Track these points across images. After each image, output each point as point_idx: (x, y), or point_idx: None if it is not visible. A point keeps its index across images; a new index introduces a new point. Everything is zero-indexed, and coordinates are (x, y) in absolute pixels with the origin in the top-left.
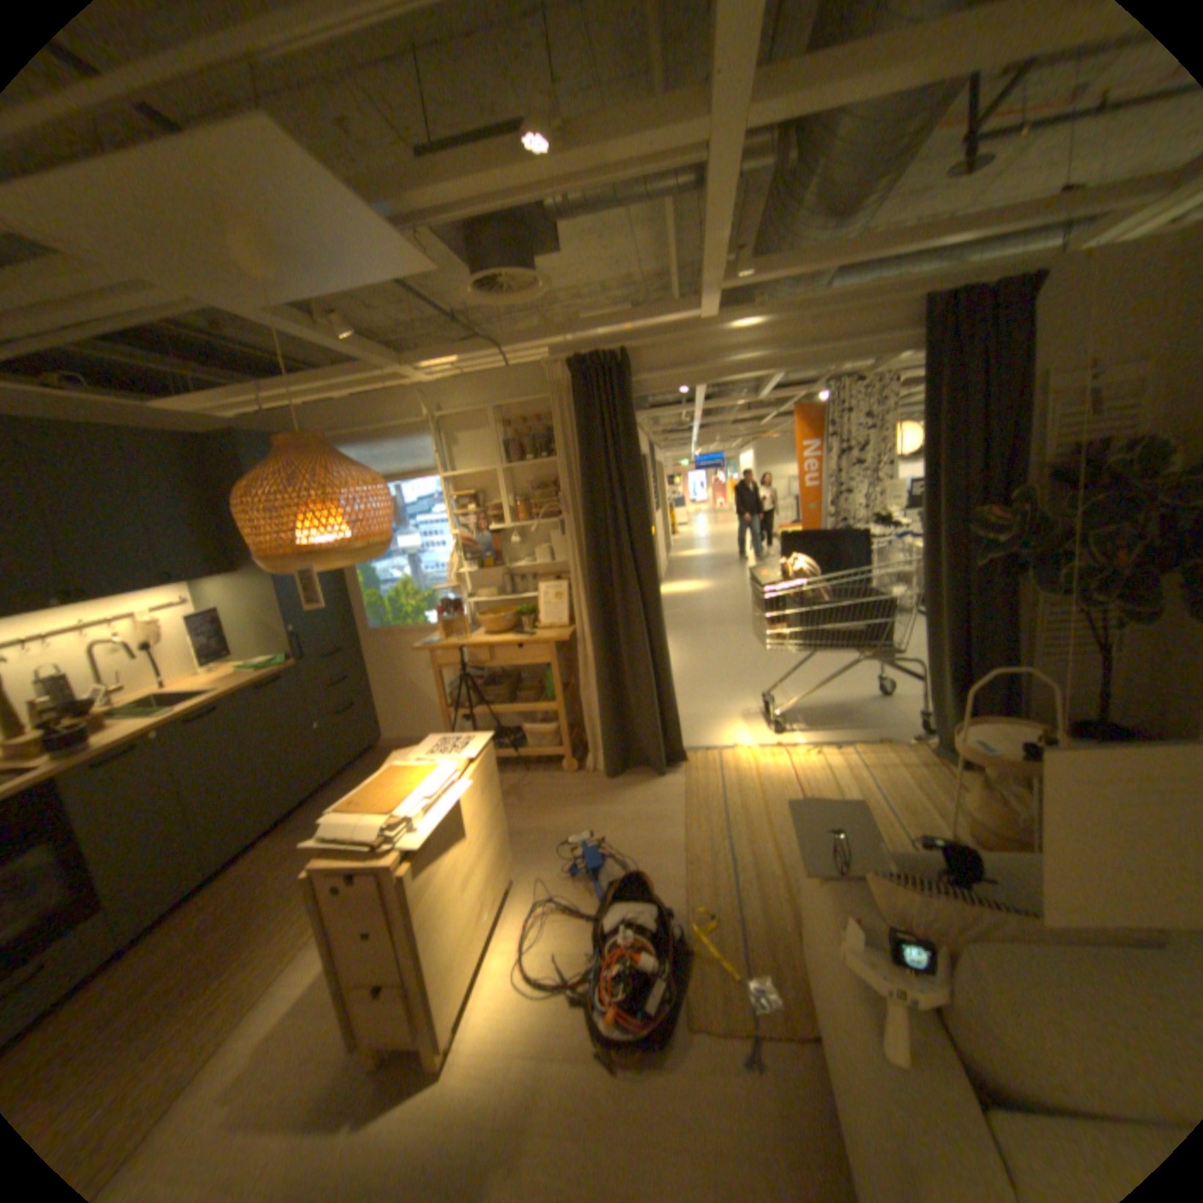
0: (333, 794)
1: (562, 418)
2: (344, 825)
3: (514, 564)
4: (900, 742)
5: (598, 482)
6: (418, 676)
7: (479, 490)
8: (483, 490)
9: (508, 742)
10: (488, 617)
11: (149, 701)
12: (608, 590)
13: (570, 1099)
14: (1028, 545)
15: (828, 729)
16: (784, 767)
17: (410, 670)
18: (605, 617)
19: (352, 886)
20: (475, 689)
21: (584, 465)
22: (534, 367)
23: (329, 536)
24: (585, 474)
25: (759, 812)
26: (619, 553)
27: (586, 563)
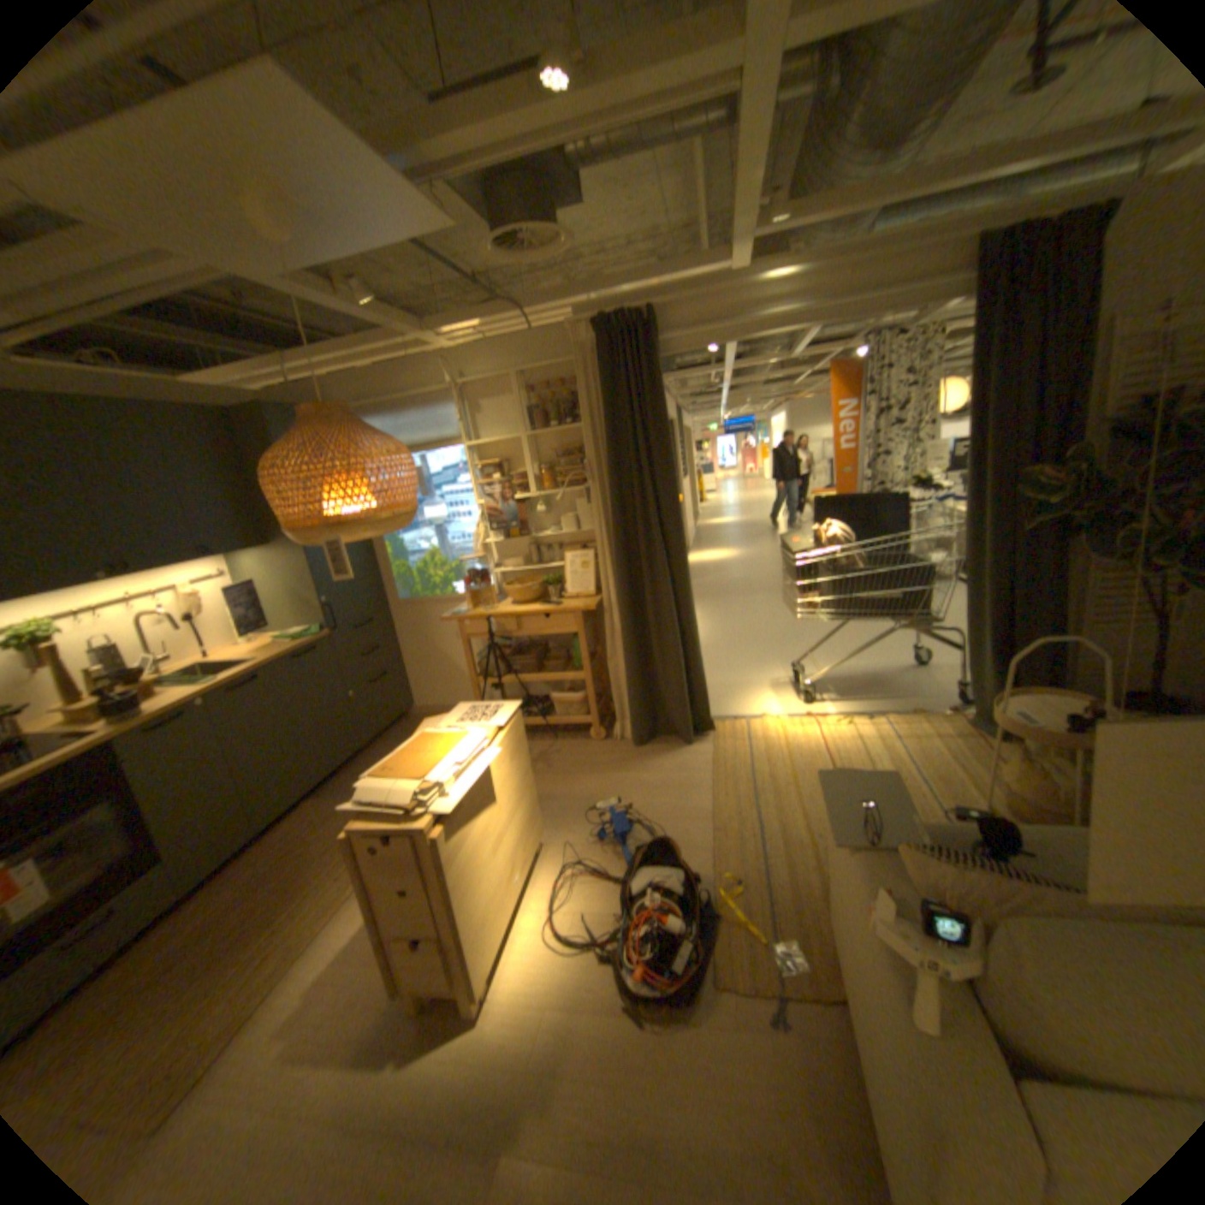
0: (370, 758)
1: (586, 382)
2: (379, 789)
3: (540, 533)
4: (935, 712)
5: (623, 447)
6: (448, 646)
7: (503, 458)
8: (507, 458)
9: (536, 710)
10: (514, 587)
11: (194, 669)
12: (634, 558)
13: (600, 1049)
14: (1082, 506)
15: (860, 698)
16: (813, 737)
17: (440, 640)
18: (632, 587)
19: (388, 846)
20: (503, 659)
21: (610, 430)
22: (557, 329)
23: (354, 507)
24: (610, 440)
25: (788, 781)
26: (646, 521)
27: (611, 531)
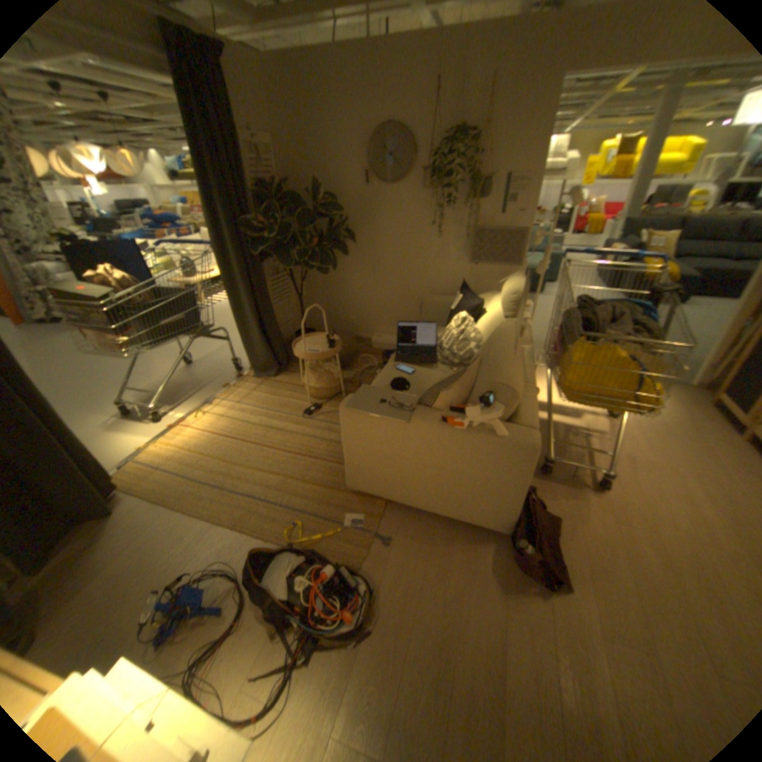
0: None
1: None
2: None
3: None
4: (231, 382)
5: None
6: None
7: None
8: None
9: None
10: None
11: None
12: None
13: (373, 674)
14: (274, 240)
15: (183, 399)
16: (194, 435)
17: None
18: None
19: None
20: None
21: None
22: None
23: None
24: None
25: (221, 466)
26: None
27: None
